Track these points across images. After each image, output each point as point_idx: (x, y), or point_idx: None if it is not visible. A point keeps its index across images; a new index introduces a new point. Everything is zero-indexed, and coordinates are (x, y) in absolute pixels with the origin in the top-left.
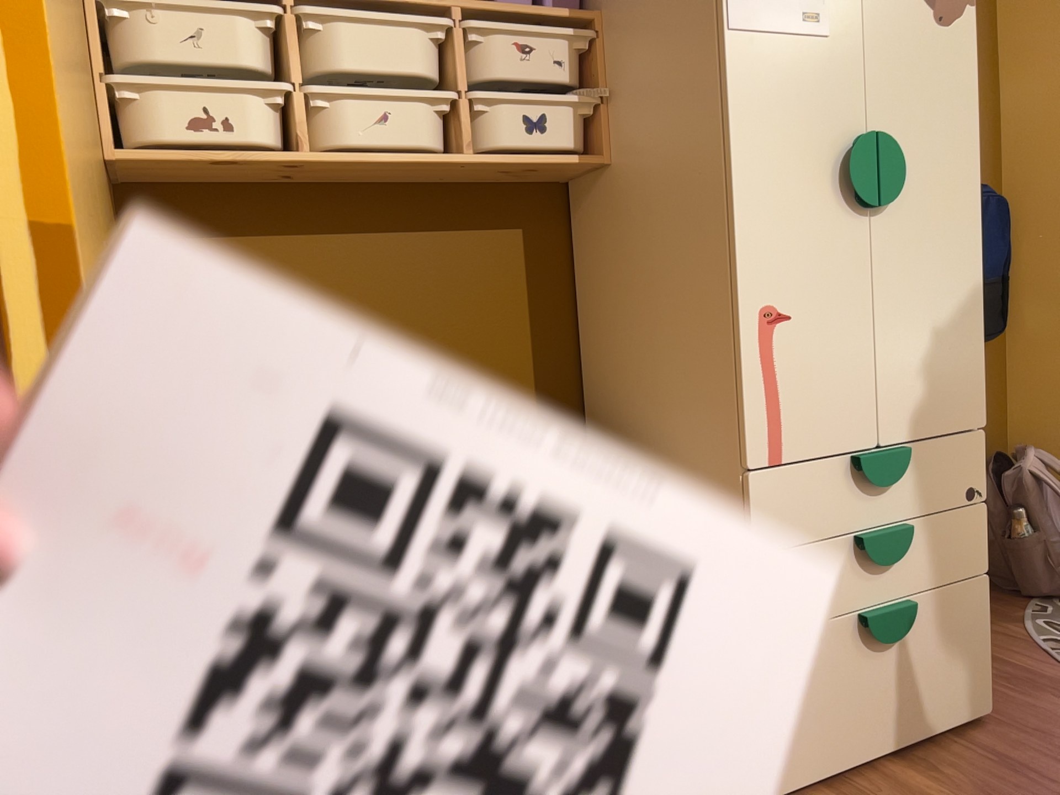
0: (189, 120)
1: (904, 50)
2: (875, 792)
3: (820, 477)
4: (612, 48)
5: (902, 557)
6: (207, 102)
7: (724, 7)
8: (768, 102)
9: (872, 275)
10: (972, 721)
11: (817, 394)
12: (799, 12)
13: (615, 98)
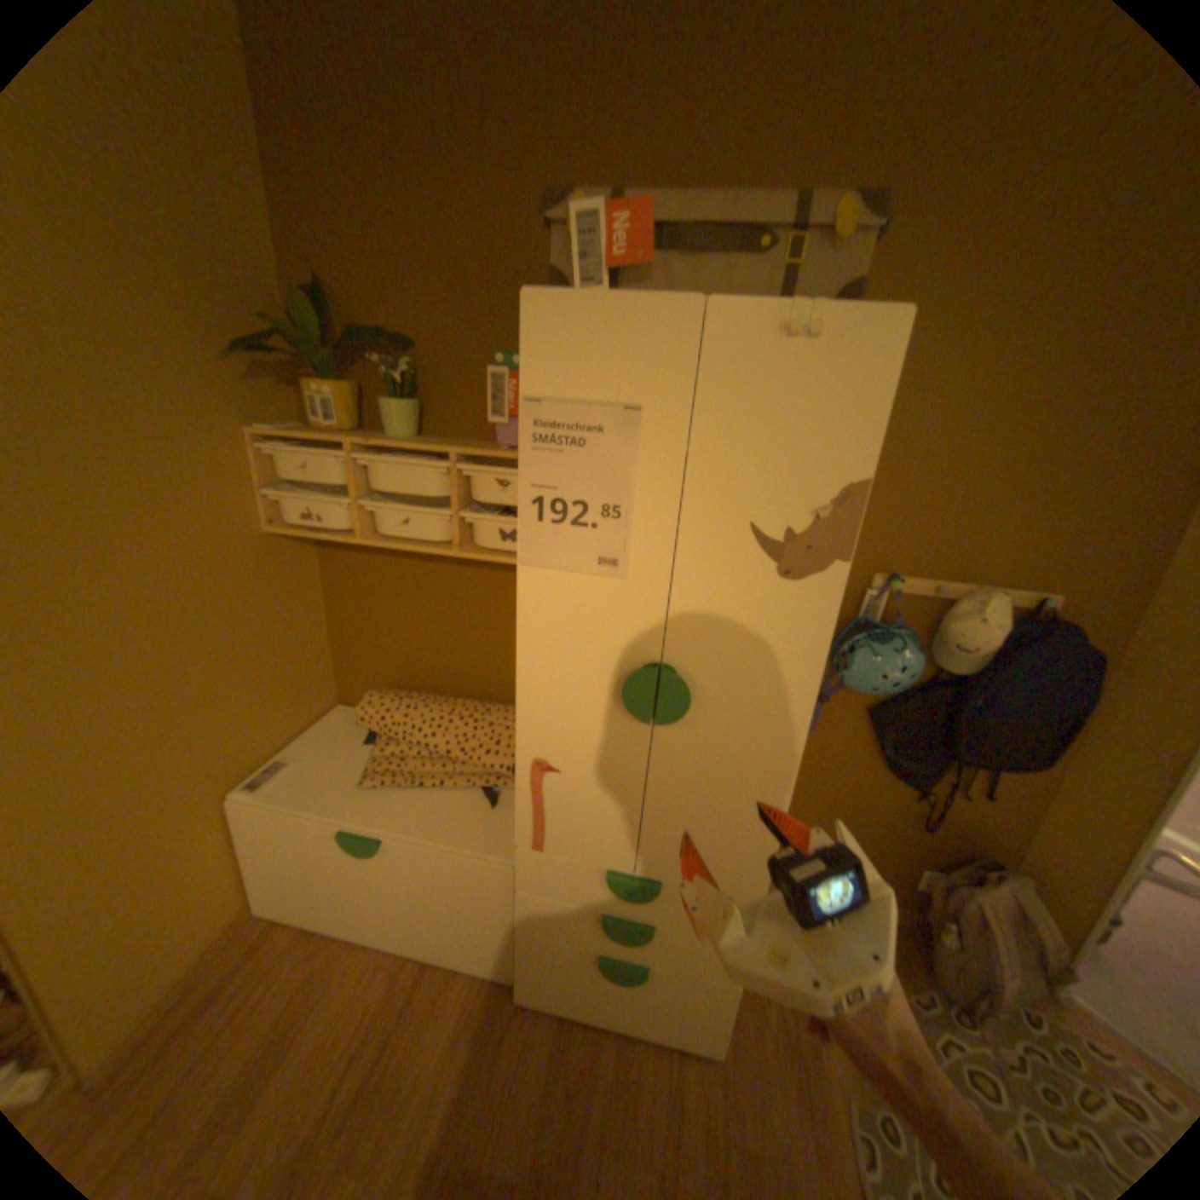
0: (301, 513)
1: (726, 599)
2: (573, 1049)
3: (575, 871)
4: None
5: (638, 947)
6: (310, 504)
7: (521, 546)
8: (555, 623)
9: (647, 767)
10: (703, 1056)
11: (578, 825)
12: (595, 557)
13: None
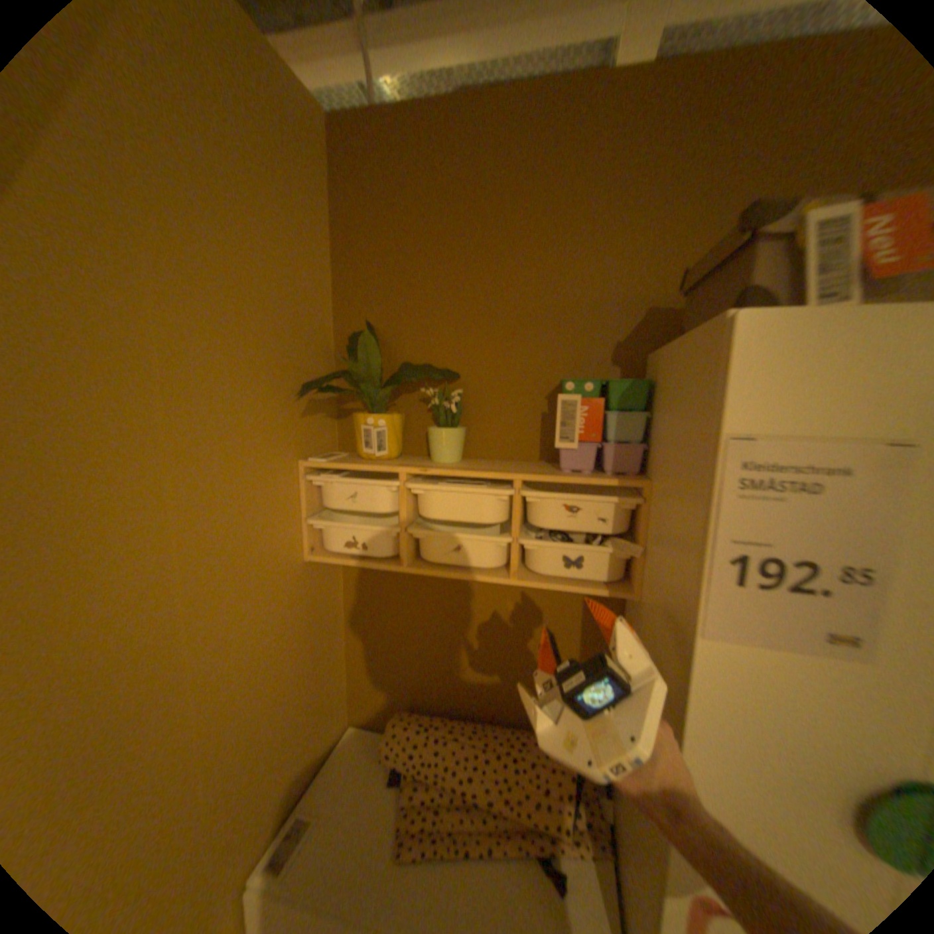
0: (345, 540)
1: None
2: None
3: None
4: (655, 516)
5: None
6: (355, 531)
7: (704, 613)
8: (750, 714)
9: None
10: None
11: None
12: (825, 631)
13: (651, 556)
